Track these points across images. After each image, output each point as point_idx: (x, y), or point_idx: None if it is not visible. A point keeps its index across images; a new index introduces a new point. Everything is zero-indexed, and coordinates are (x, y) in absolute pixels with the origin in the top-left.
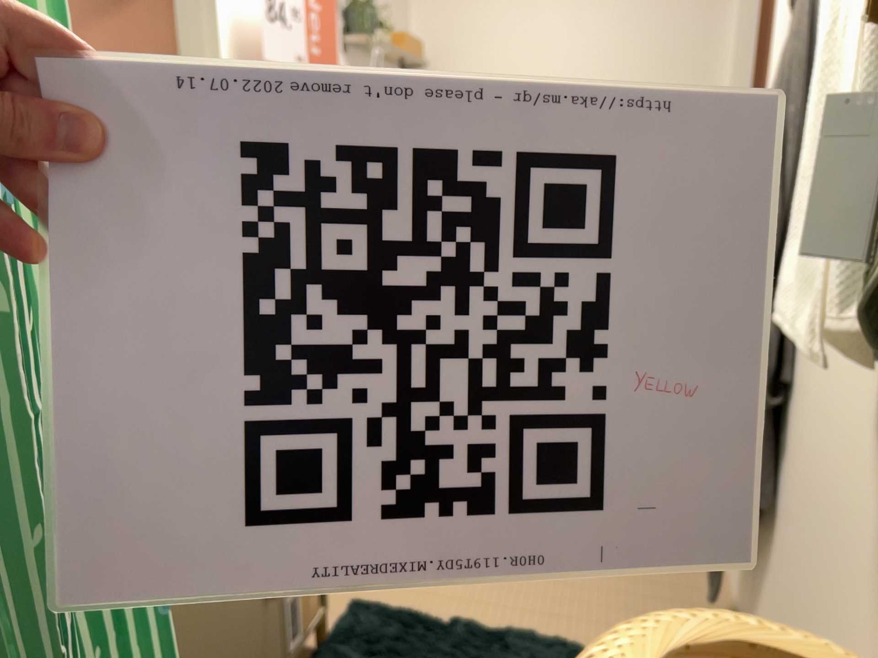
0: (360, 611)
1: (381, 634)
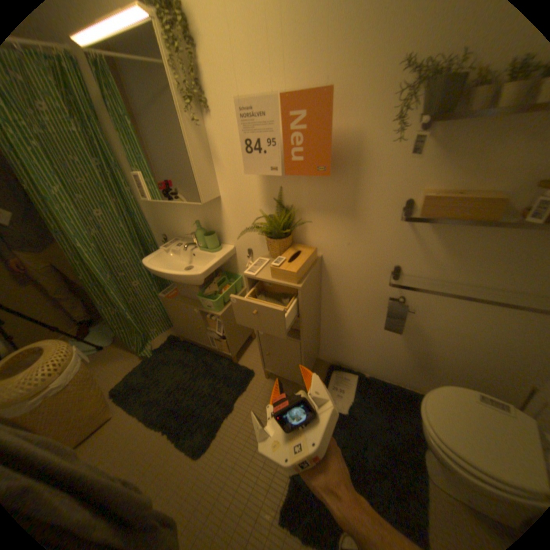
0: (244, 372)
1: (230, 378)
